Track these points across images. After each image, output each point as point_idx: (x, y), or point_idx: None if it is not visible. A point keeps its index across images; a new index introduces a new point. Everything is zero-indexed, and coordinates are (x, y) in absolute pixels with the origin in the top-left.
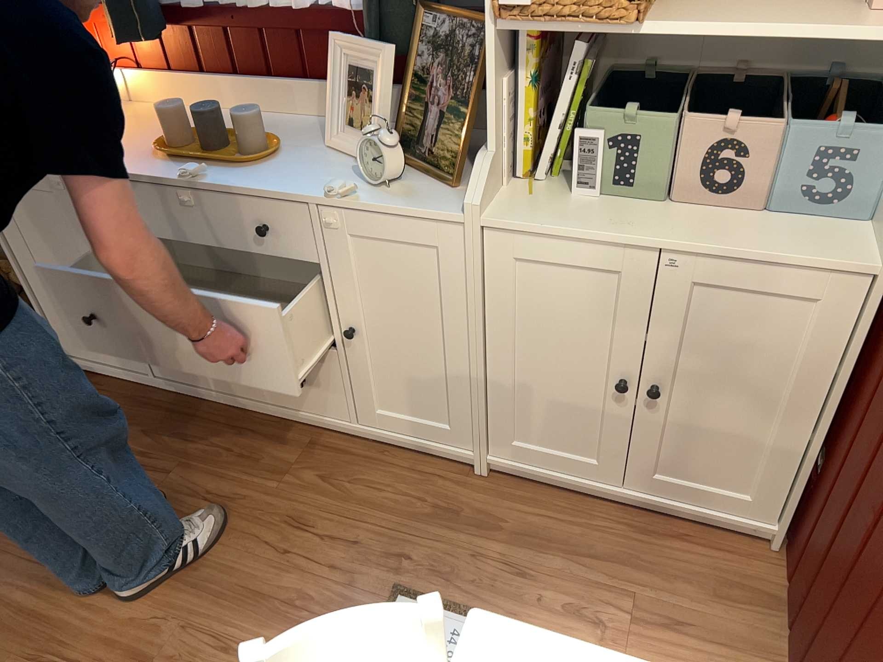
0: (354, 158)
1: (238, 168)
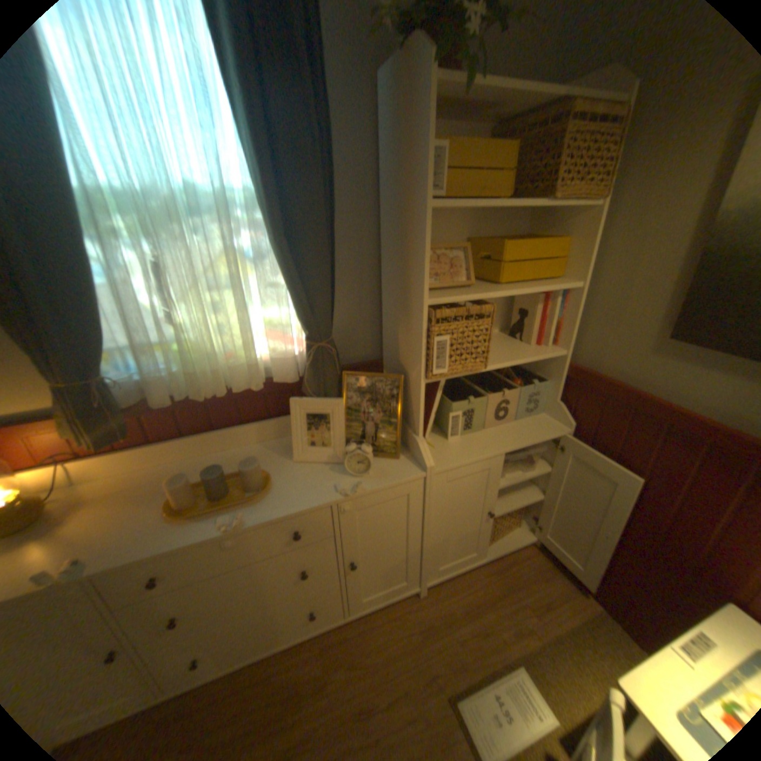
0: (323, 465)
1: (257, 505)
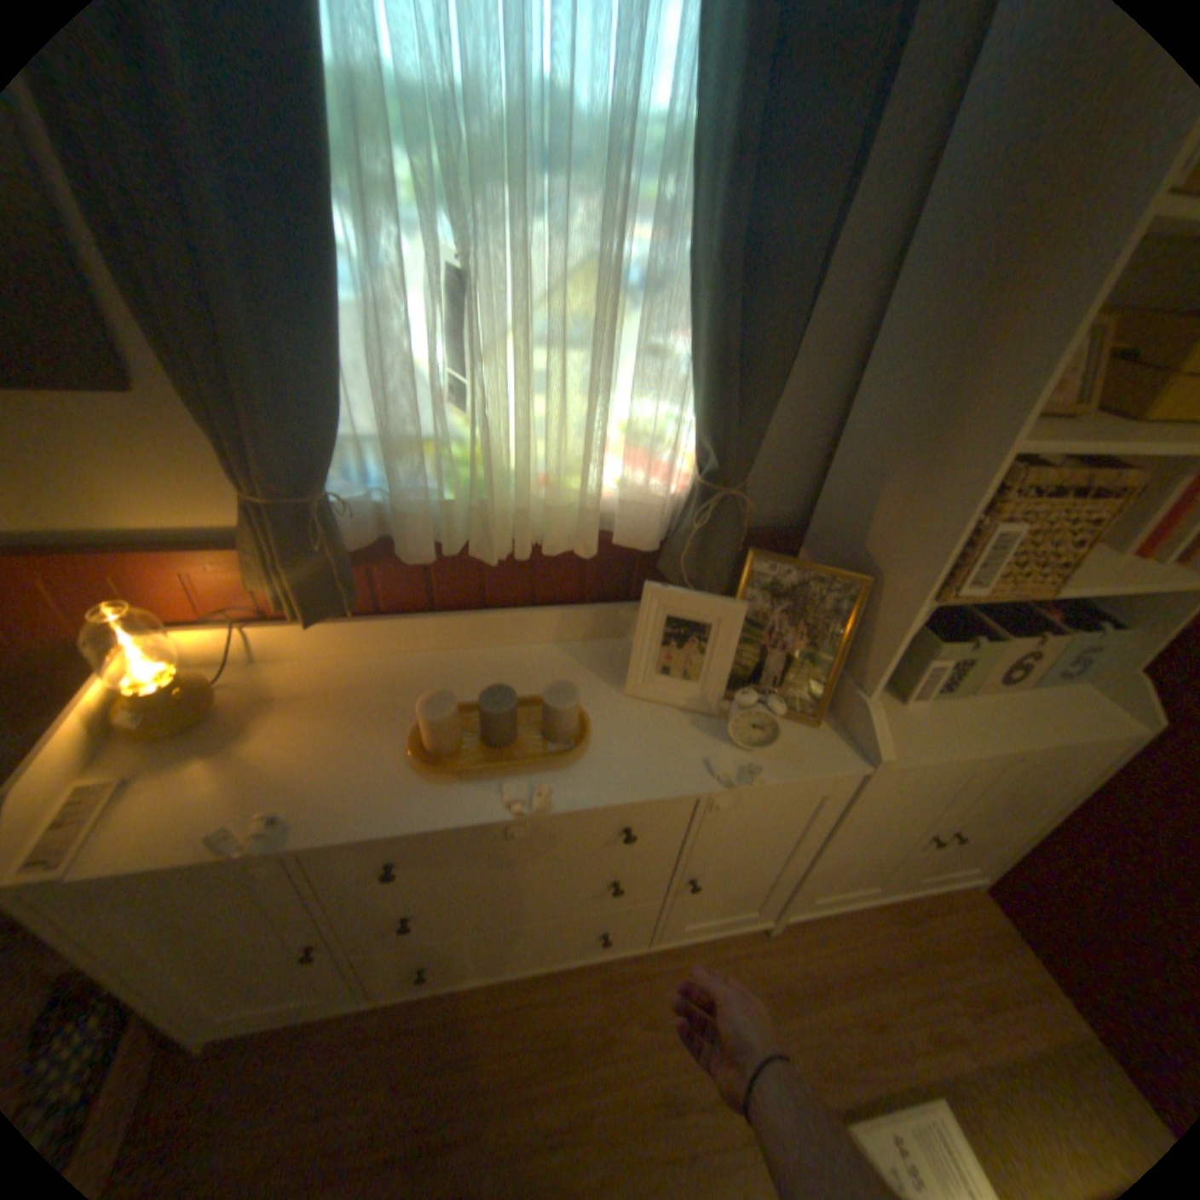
0: (678, 709)
1: (570, 768)
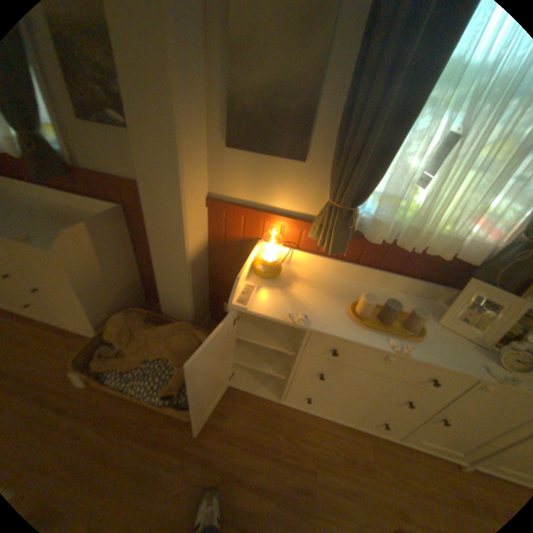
0: (467, 340)
1: (417, 344)
